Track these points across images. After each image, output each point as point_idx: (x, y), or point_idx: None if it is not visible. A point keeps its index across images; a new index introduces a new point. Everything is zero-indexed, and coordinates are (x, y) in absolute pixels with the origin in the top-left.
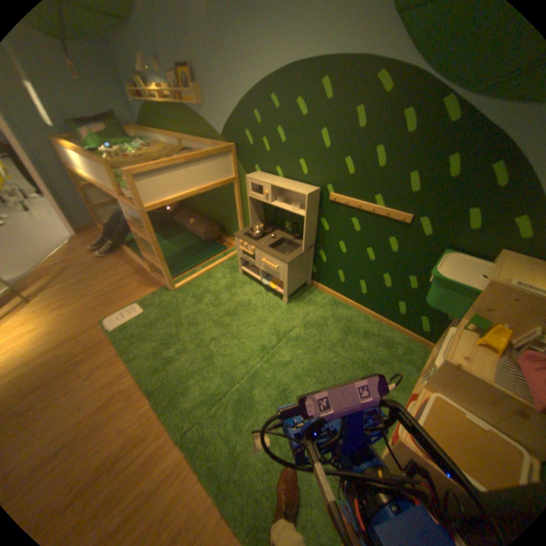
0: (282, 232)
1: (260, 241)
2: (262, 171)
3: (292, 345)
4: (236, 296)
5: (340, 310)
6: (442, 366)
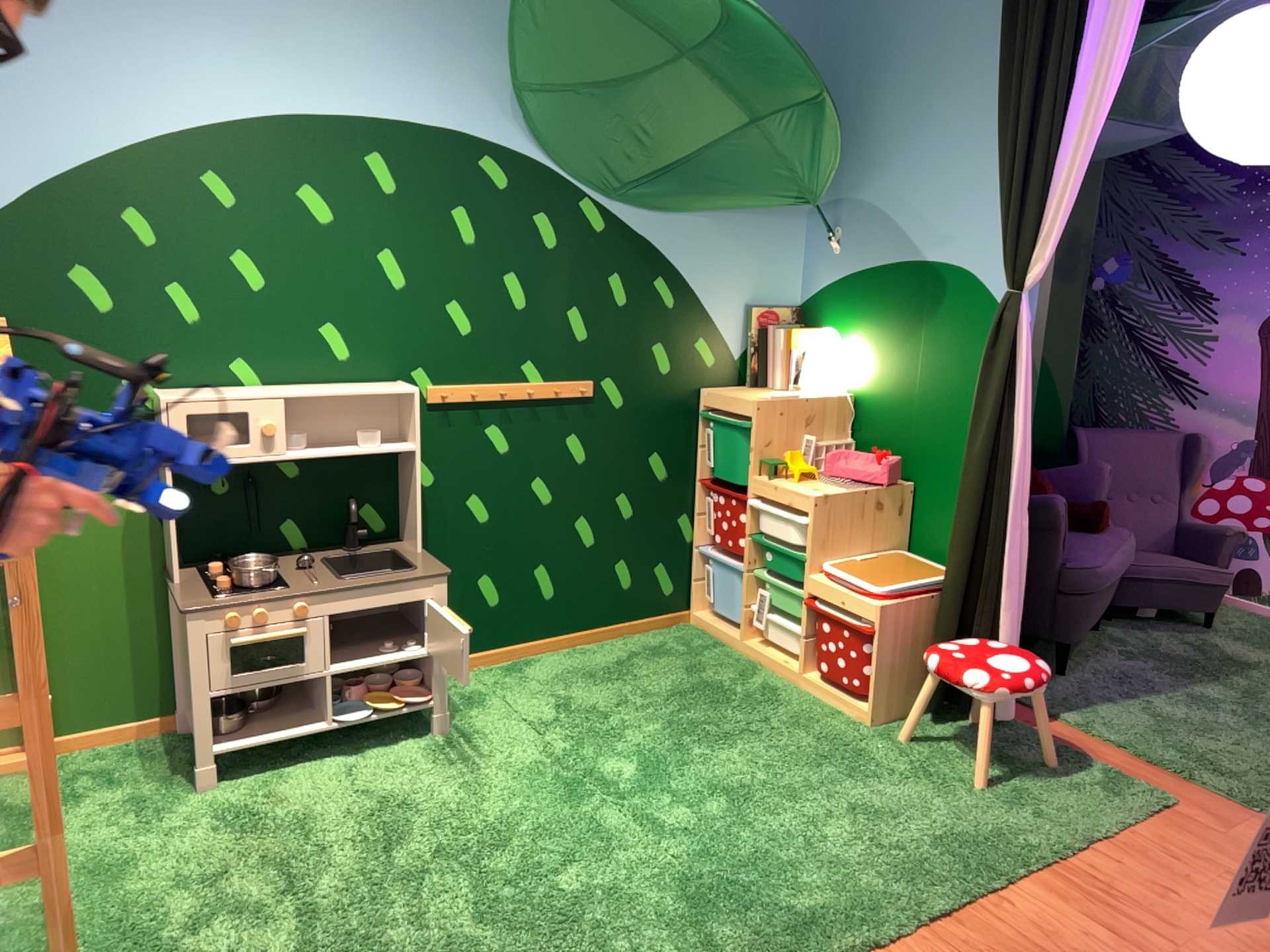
0: (296, 554)
1: (302, 580)
2: (176, 388)
3: (593, 746)
4: (320, 809)
5: (533, 666)
6: (809, 508)
